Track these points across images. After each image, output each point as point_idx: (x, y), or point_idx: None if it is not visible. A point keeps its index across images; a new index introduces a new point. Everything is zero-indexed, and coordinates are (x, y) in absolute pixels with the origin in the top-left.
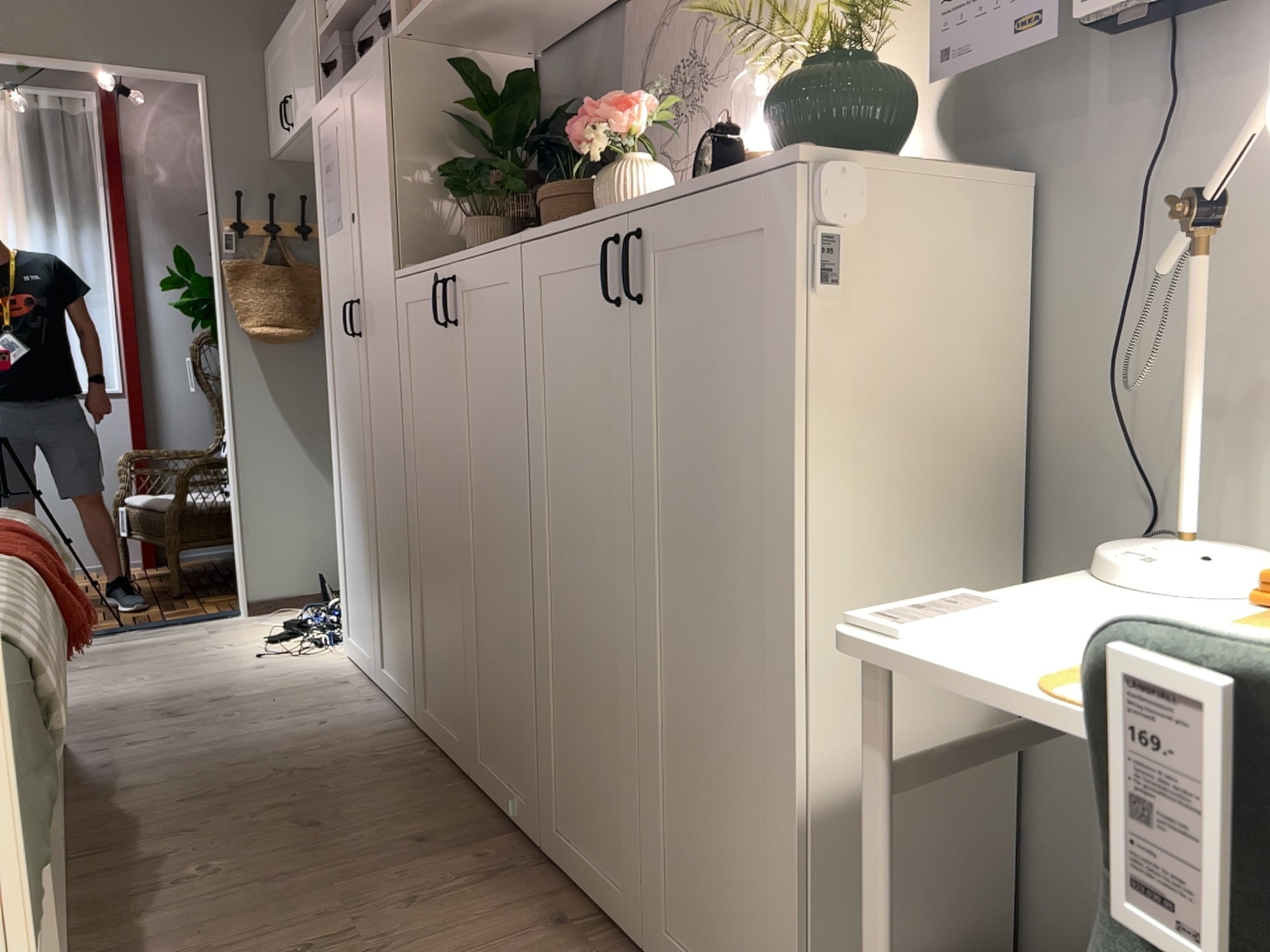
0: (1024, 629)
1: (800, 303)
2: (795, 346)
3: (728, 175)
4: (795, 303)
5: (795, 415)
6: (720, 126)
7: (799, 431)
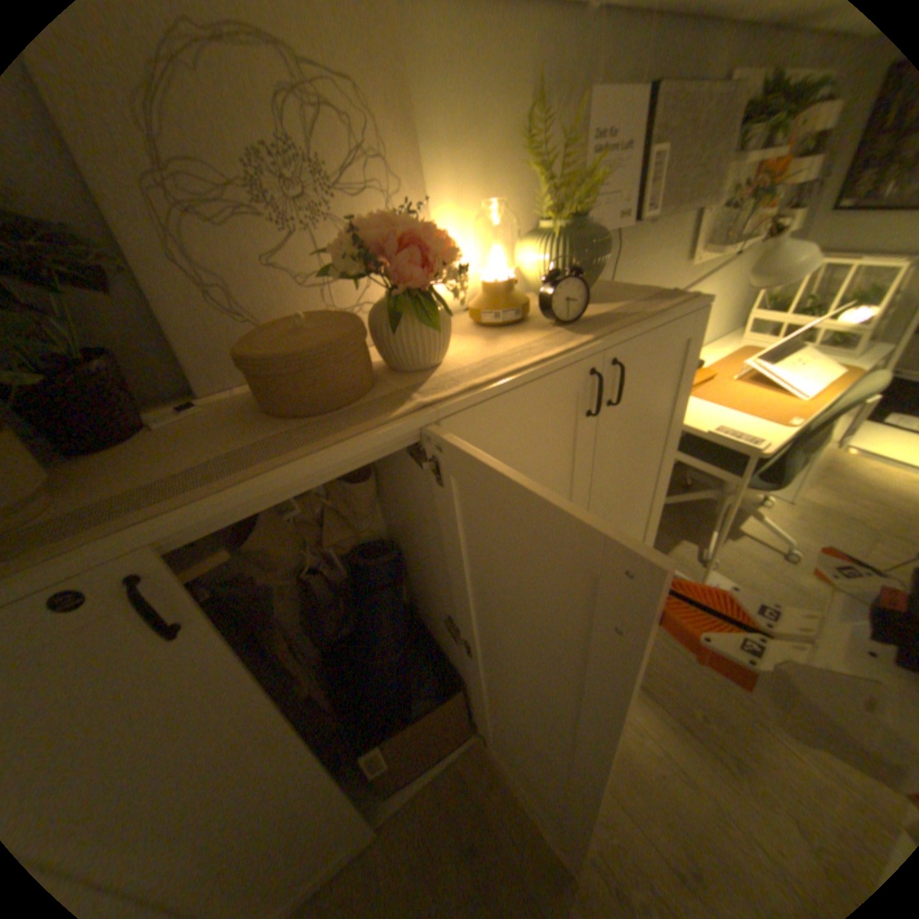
0: (726, 425)
1: (696, 364)
2: (690, 383)
3: (656, 309)
4: (694, 365)
5: (683, 410)
6: (577, 268)
7: (684, 415)
